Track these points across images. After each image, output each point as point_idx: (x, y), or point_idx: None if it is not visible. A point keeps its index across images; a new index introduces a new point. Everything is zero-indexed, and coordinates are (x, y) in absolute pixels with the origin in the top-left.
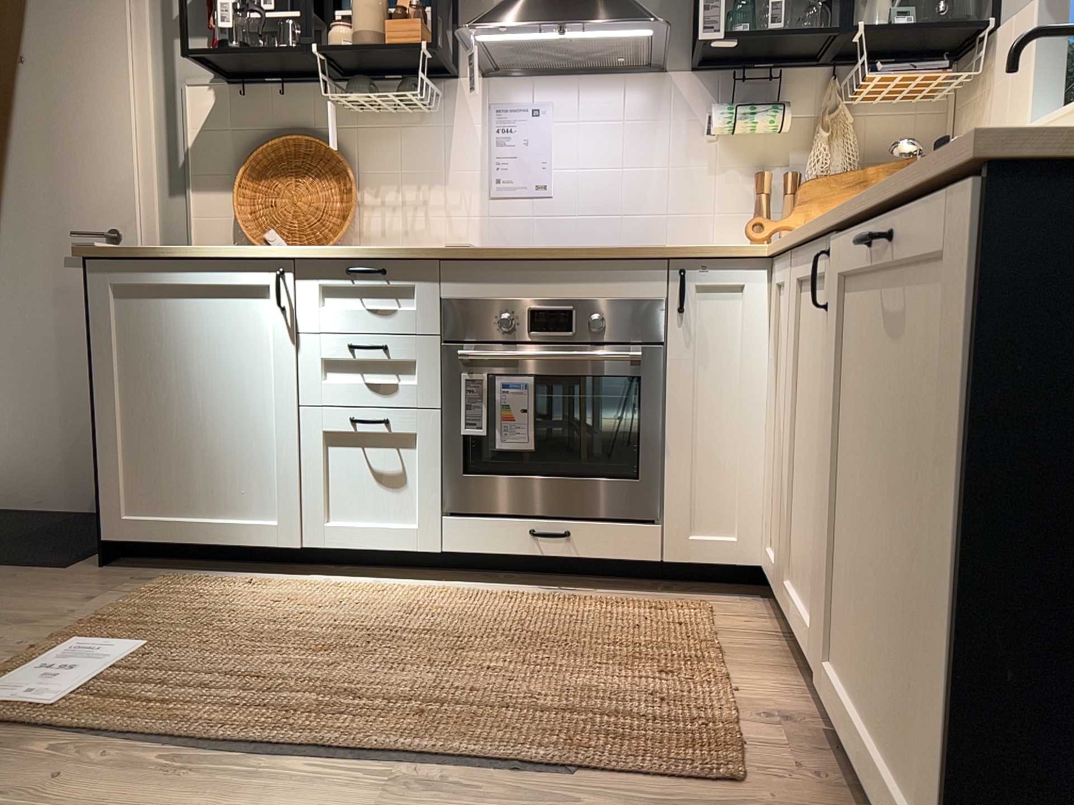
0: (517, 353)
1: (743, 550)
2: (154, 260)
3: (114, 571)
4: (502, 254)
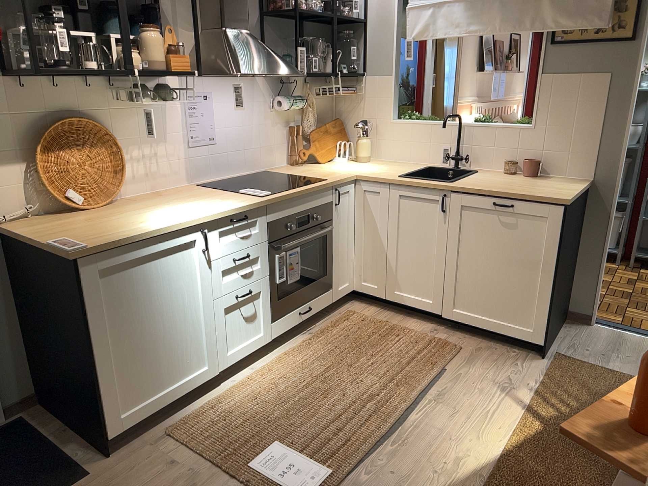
0: (301, 240)
1: (350, 287)
2: (129, 244)
3: (123, 452)
4: (289, 196)
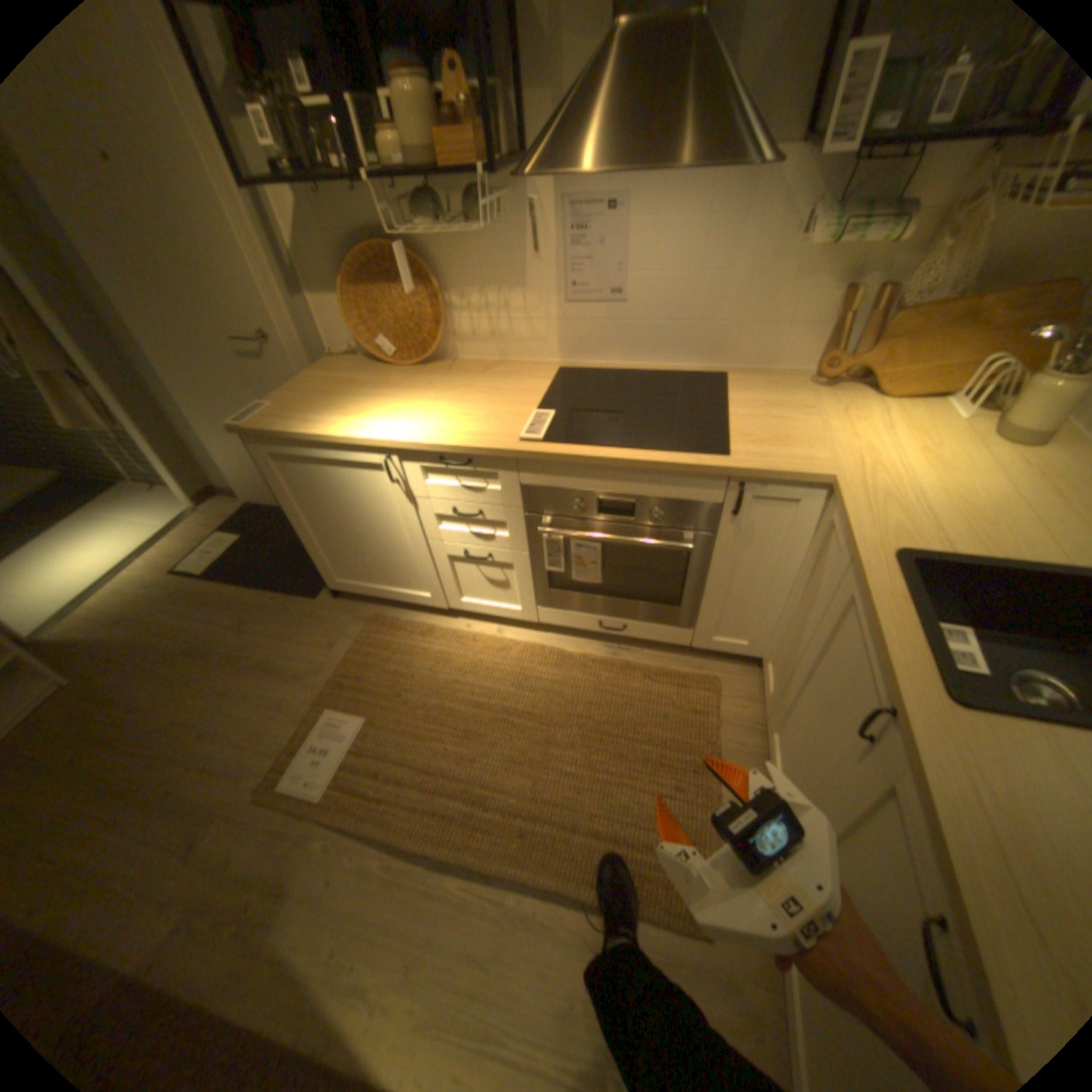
0: (585, 536)
1: (749, 648)
2: (289, 438)
3: (343, 602)
4: (571, 459)
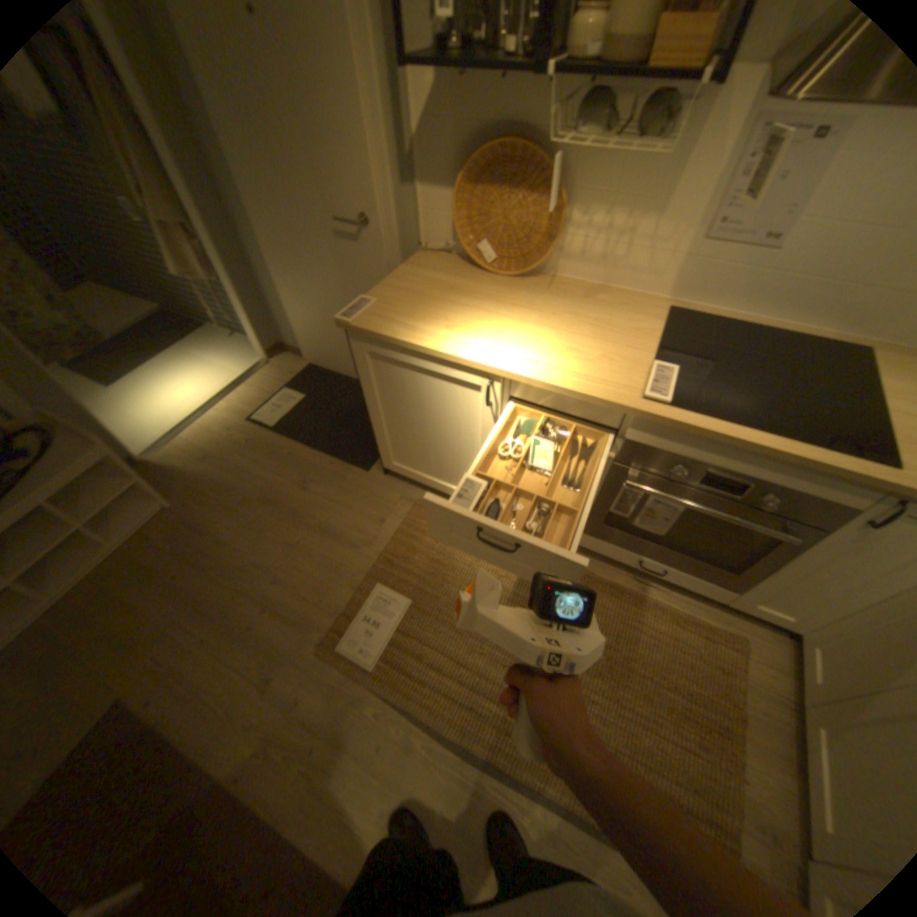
0: (678, 502)
1: (794, 625)
2: (393, 344)
3: (391, 481)
4: (702, 432)
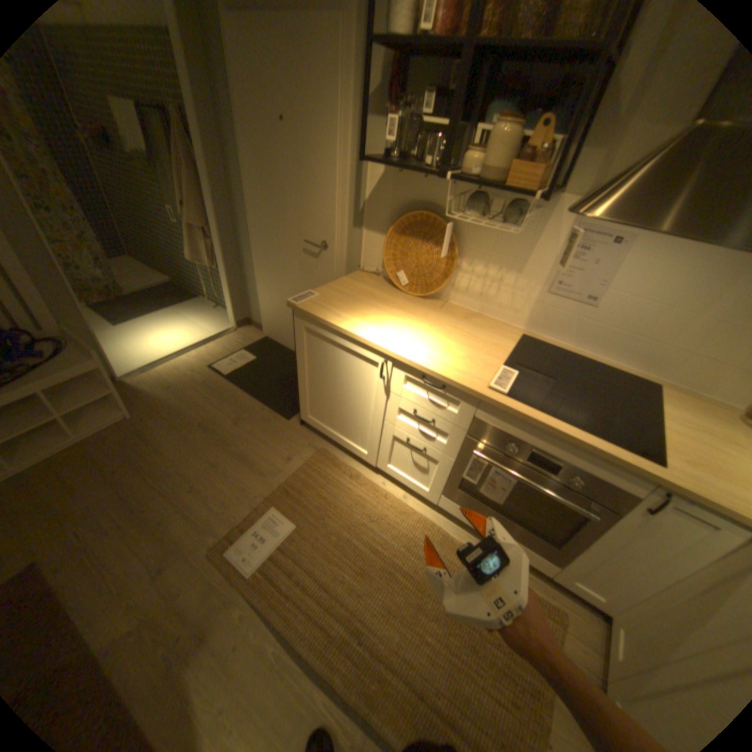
0: (510, 473)
1: (605, 606)
2: (323, 324)
3: (305, 431)
4: (527, 418)
